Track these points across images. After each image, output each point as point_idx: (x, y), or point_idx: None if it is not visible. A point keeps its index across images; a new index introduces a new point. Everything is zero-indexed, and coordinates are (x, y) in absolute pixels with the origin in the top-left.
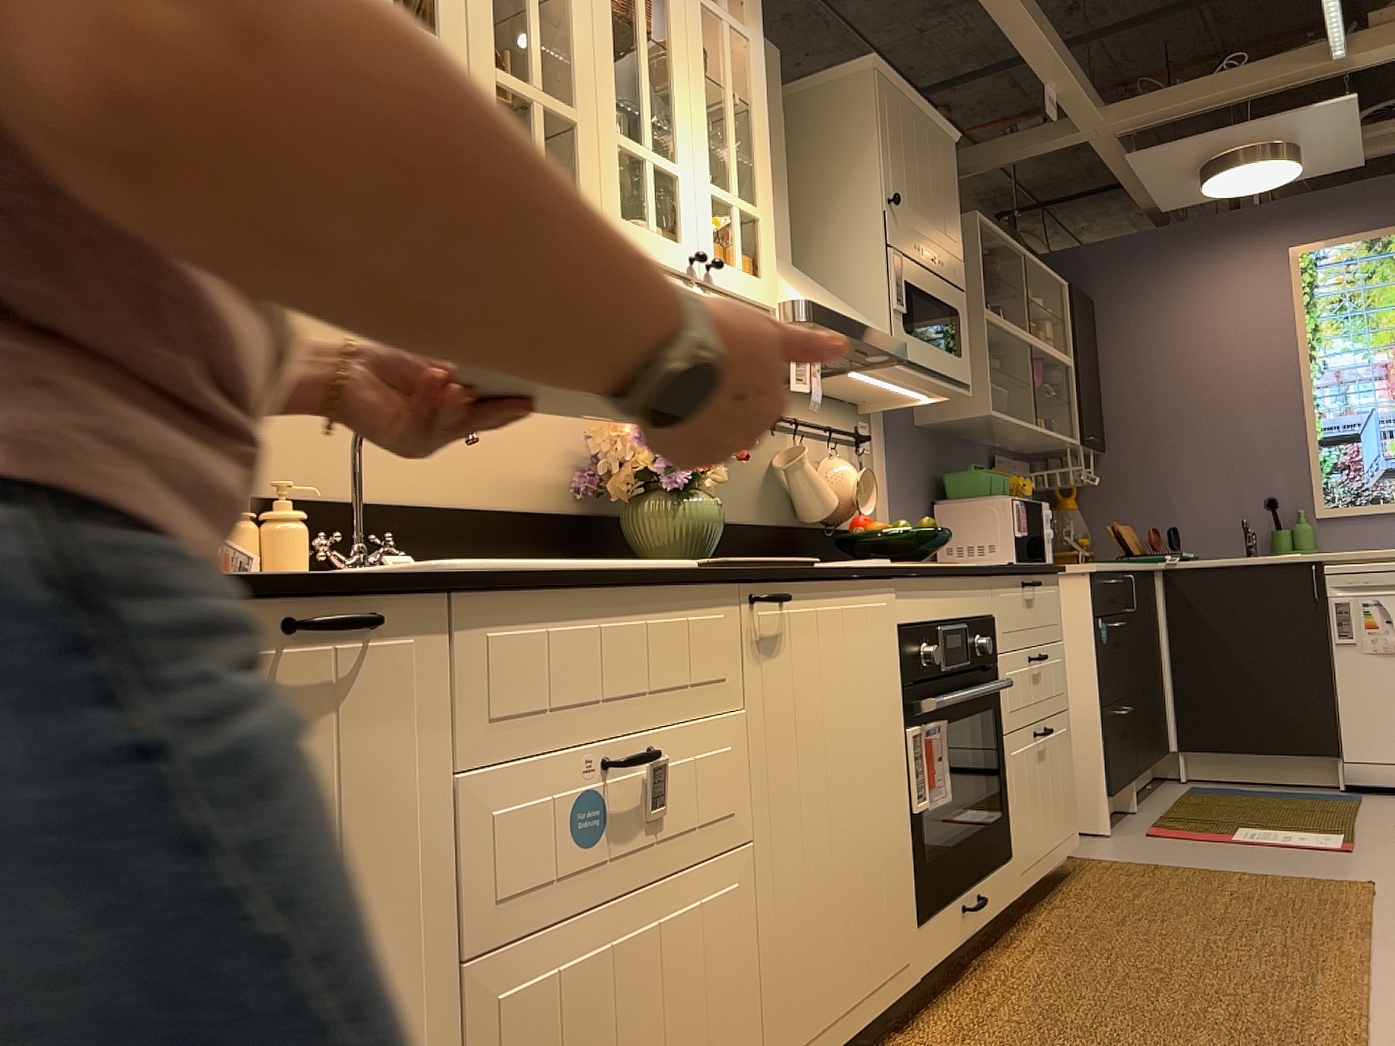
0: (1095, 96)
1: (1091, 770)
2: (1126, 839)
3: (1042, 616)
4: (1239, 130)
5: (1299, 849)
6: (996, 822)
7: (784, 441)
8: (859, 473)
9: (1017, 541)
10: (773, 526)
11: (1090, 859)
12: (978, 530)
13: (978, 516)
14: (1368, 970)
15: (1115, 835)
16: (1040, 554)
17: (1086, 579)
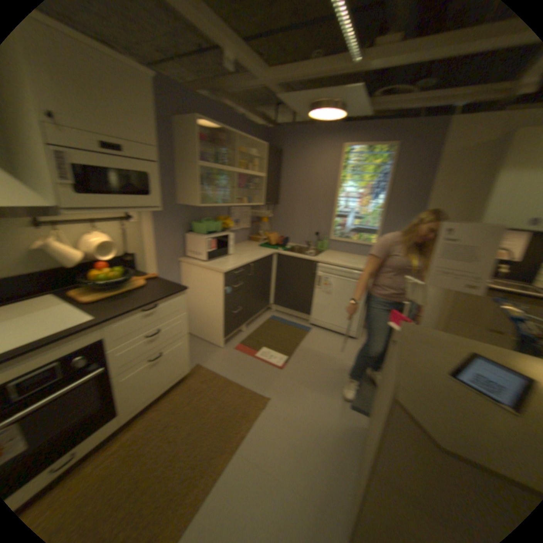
0: (262, 59)
1: (221, 329)
2: (226, 352)
3: (165, 313)
4: (320, 90)
5: (269, 367)
6: (100, 414)
7: (52, 229)
8: (105, 241)
9: (210, 252)
10: (41, 271)
11: (201, 368)
12: (199, 245)
13: (199, 240)
14: (211, 489)
15: (225, 348)
16: (225, 252)
17: (224, 273)
